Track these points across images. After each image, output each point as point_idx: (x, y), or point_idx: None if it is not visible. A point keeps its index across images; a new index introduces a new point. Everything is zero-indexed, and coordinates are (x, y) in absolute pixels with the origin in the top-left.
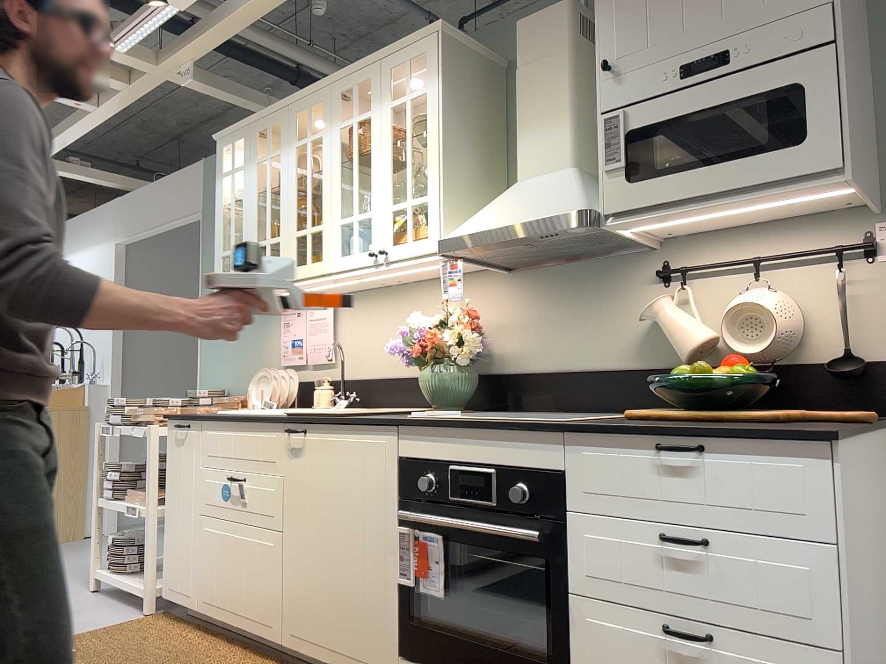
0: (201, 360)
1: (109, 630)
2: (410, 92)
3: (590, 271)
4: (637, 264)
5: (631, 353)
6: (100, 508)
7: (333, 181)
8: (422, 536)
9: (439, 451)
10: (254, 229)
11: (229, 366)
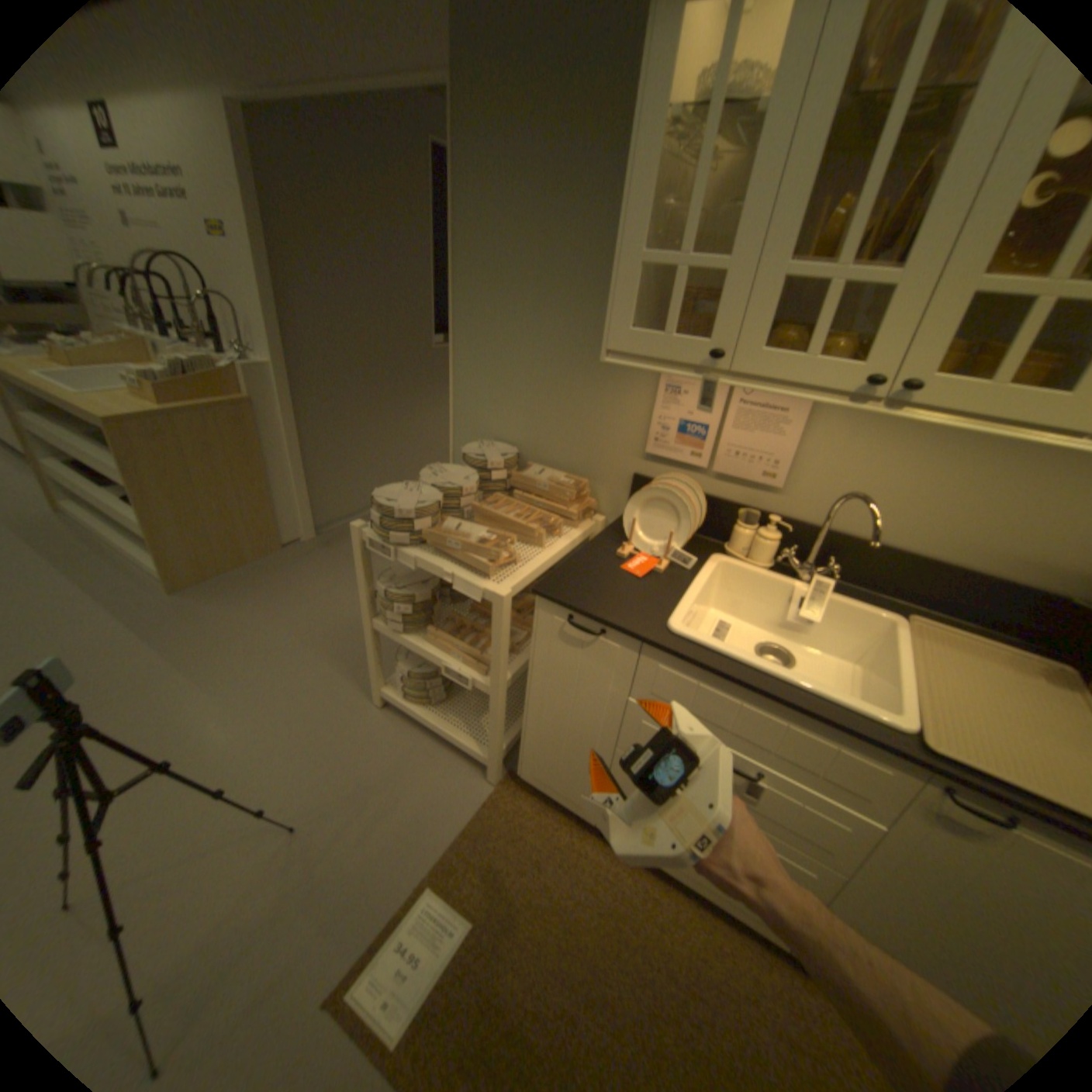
0: (454, 384)
1: (475, 843)
2: None
3: None
4: None
5: None
6: (376, 631)
7: None
8: None
9: None
10: (795, 218)
11: (520, 413)
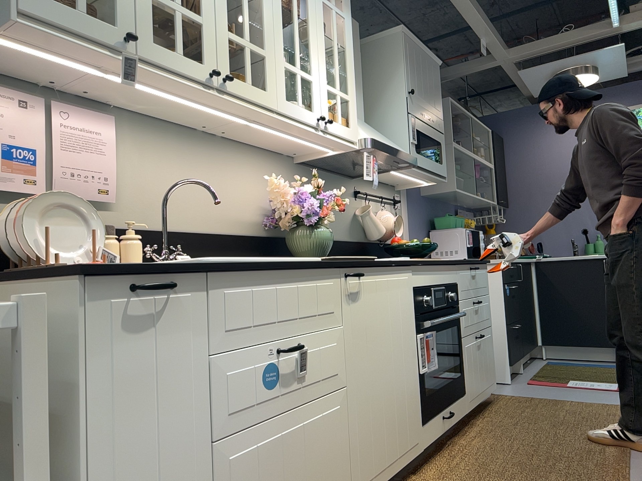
0: None
1: None
2: (336, 6)
3: (333, 180)
4: (348, 184)
5: (348, 232)
6: None
7: (276, 16)
8: (426, 335)
9: (428, 280)
10: None
11: None
